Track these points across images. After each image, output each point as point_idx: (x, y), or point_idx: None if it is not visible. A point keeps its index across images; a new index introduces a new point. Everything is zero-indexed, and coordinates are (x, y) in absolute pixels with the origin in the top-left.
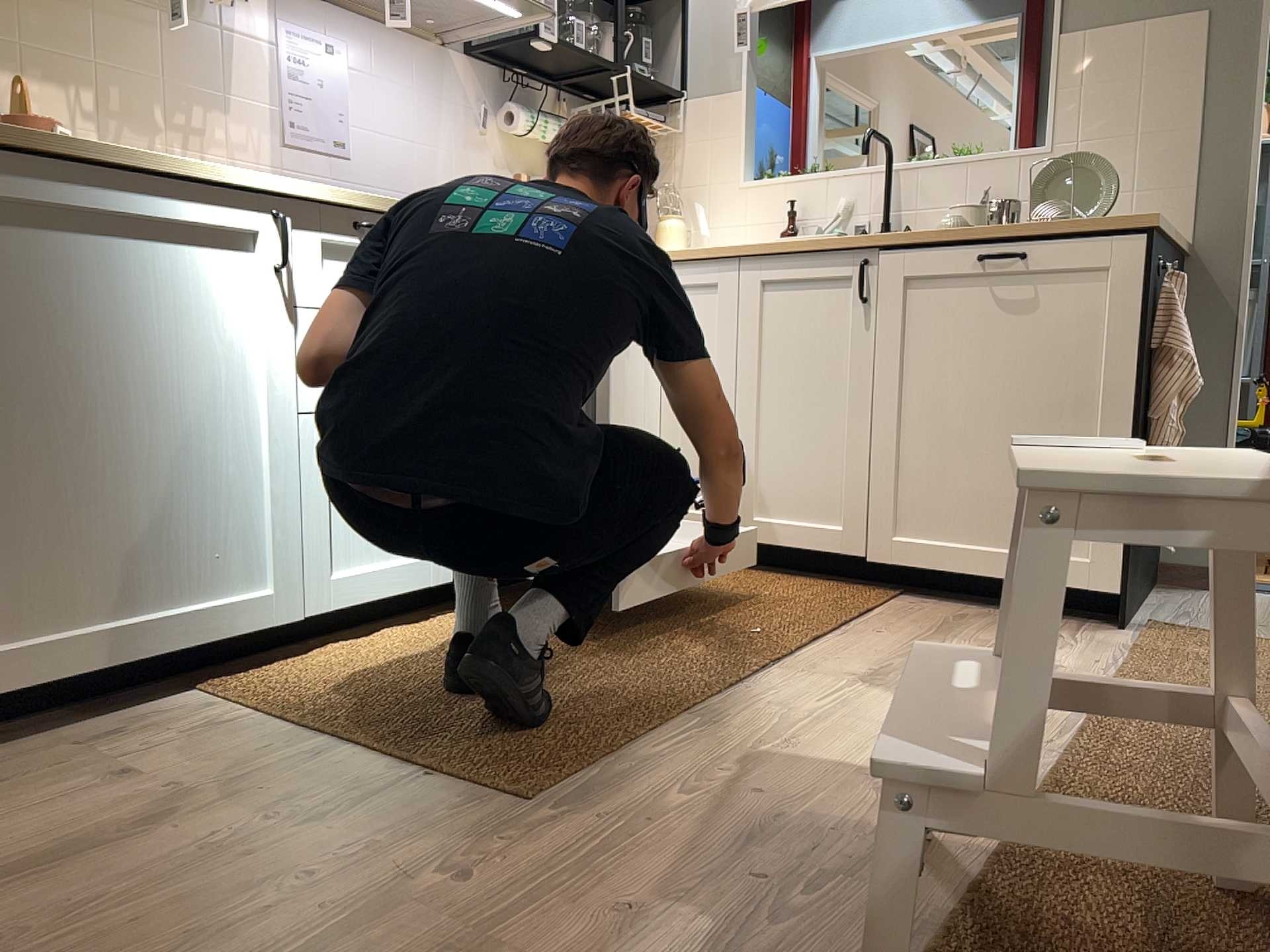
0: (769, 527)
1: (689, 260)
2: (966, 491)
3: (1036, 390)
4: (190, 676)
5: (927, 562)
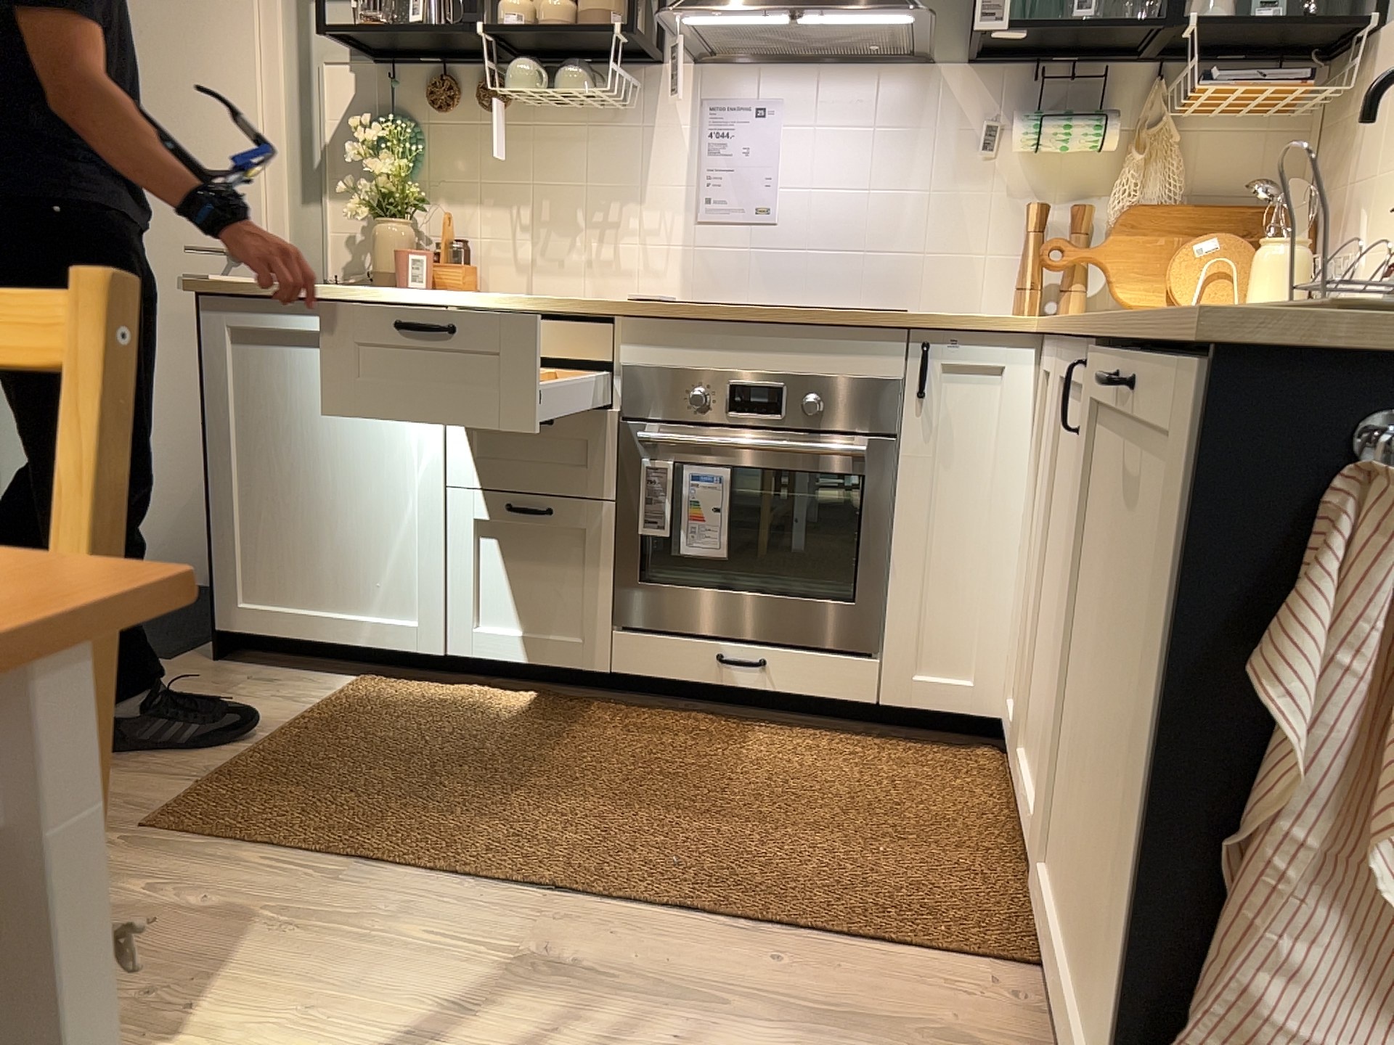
0: (1018, 771)
1: (1043, 341)
2: (1075, 840)
3: (1121, 693)
4: (394, 668)
5: (1043, 936)
